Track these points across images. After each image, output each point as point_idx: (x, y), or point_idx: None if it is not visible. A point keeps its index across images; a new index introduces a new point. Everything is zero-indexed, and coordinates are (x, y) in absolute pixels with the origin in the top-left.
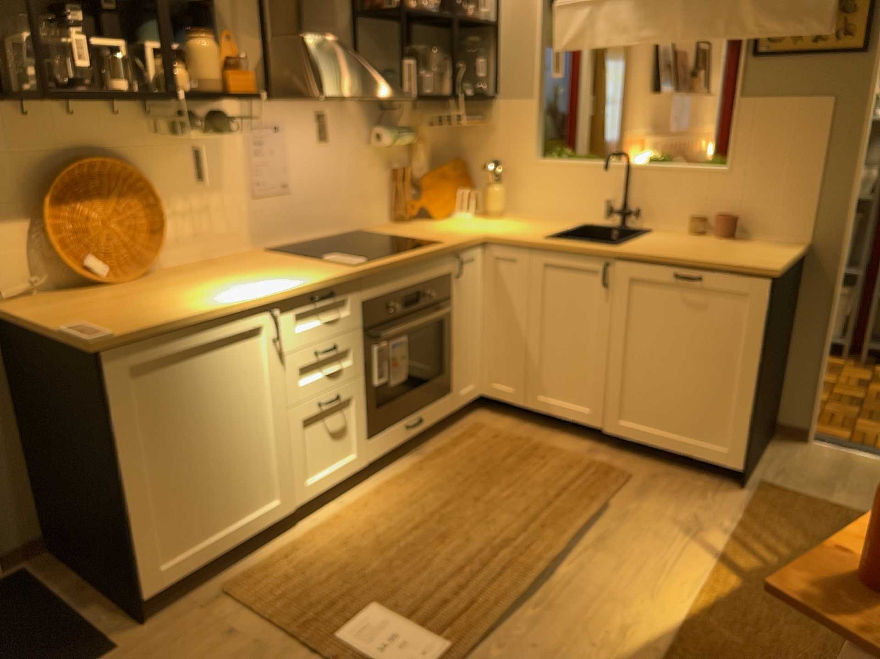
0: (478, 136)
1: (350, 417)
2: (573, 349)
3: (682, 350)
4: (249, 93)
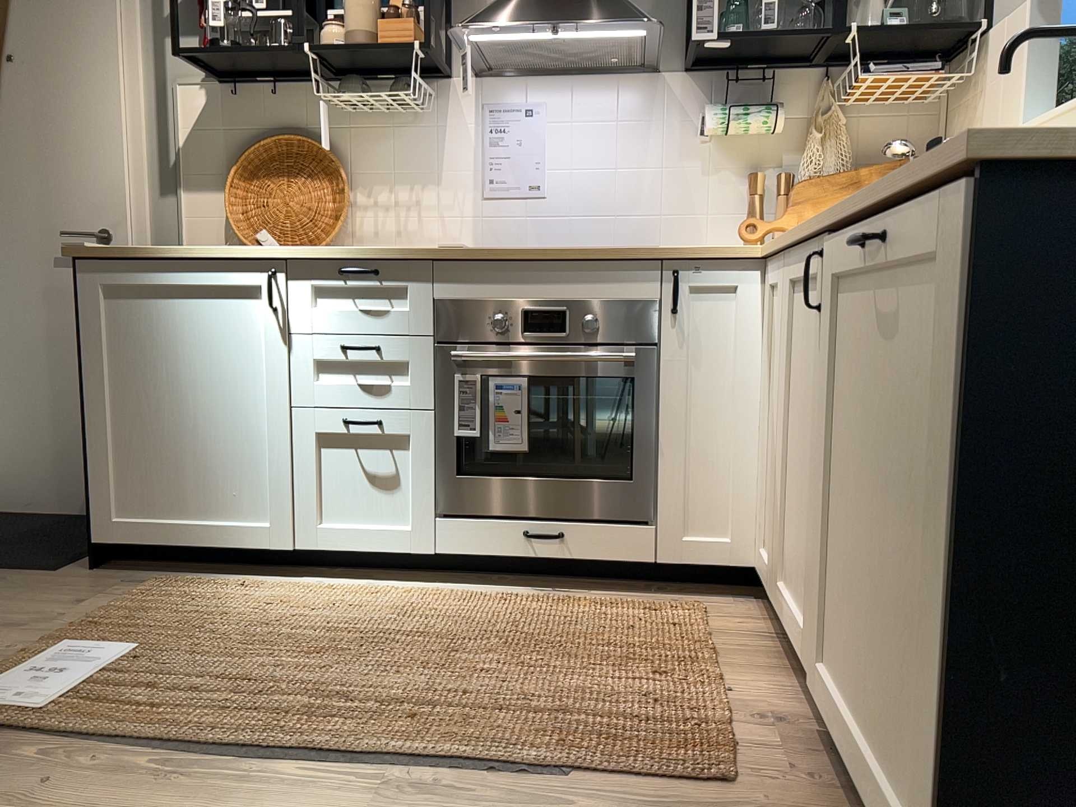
0: (962, 115)
1: (406, 466)
2: (809, 476)
3: (888, 476)
4: (399, 44)
